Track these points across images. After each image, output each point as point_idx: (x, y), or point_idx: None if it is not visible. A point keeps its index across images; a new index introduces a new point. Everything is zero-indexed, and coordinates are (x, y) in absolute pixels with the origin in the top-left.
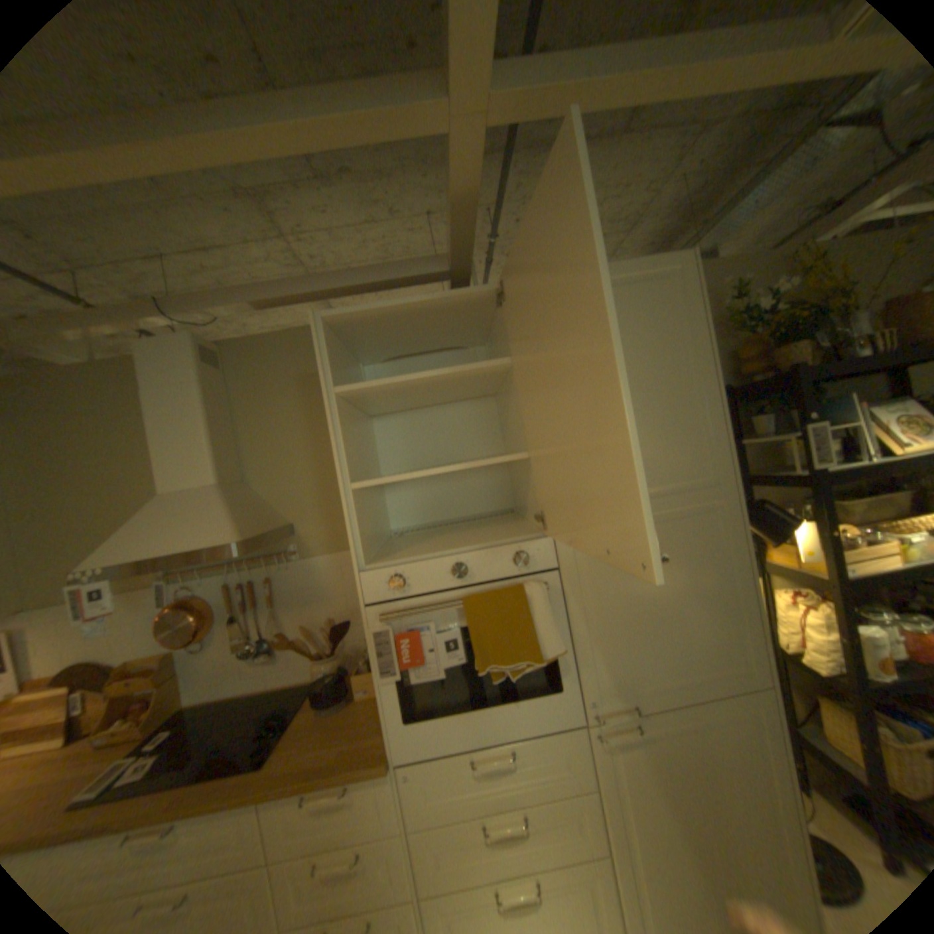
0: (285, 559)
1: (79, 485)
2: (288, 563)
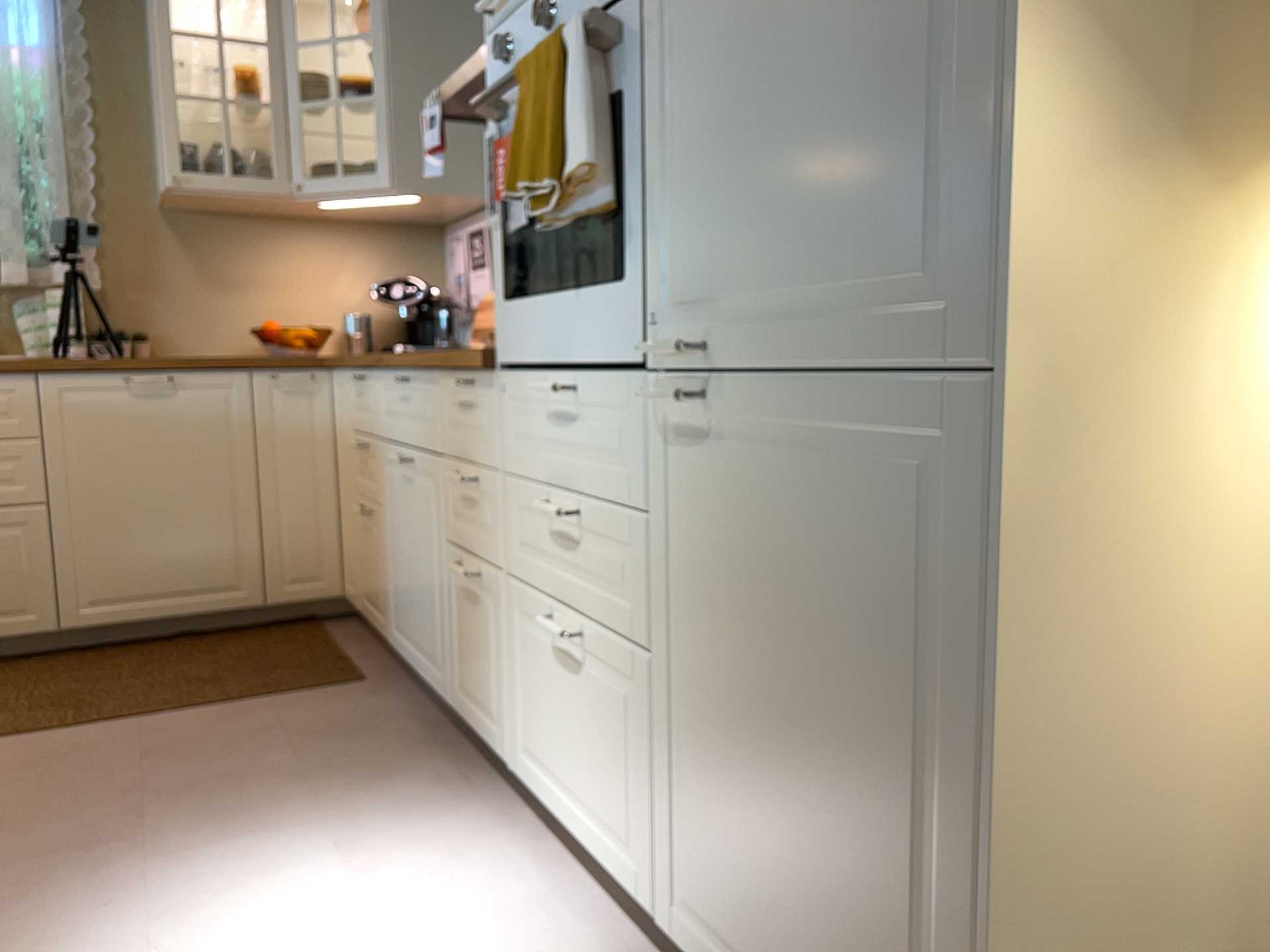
0: None
1: None
2: None
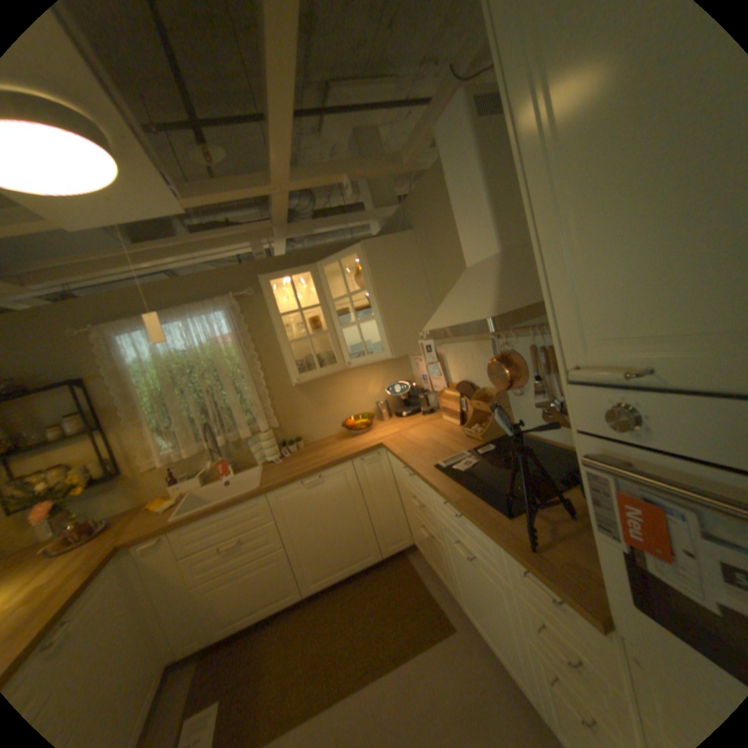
0: None
1: (449, 262)
2: None
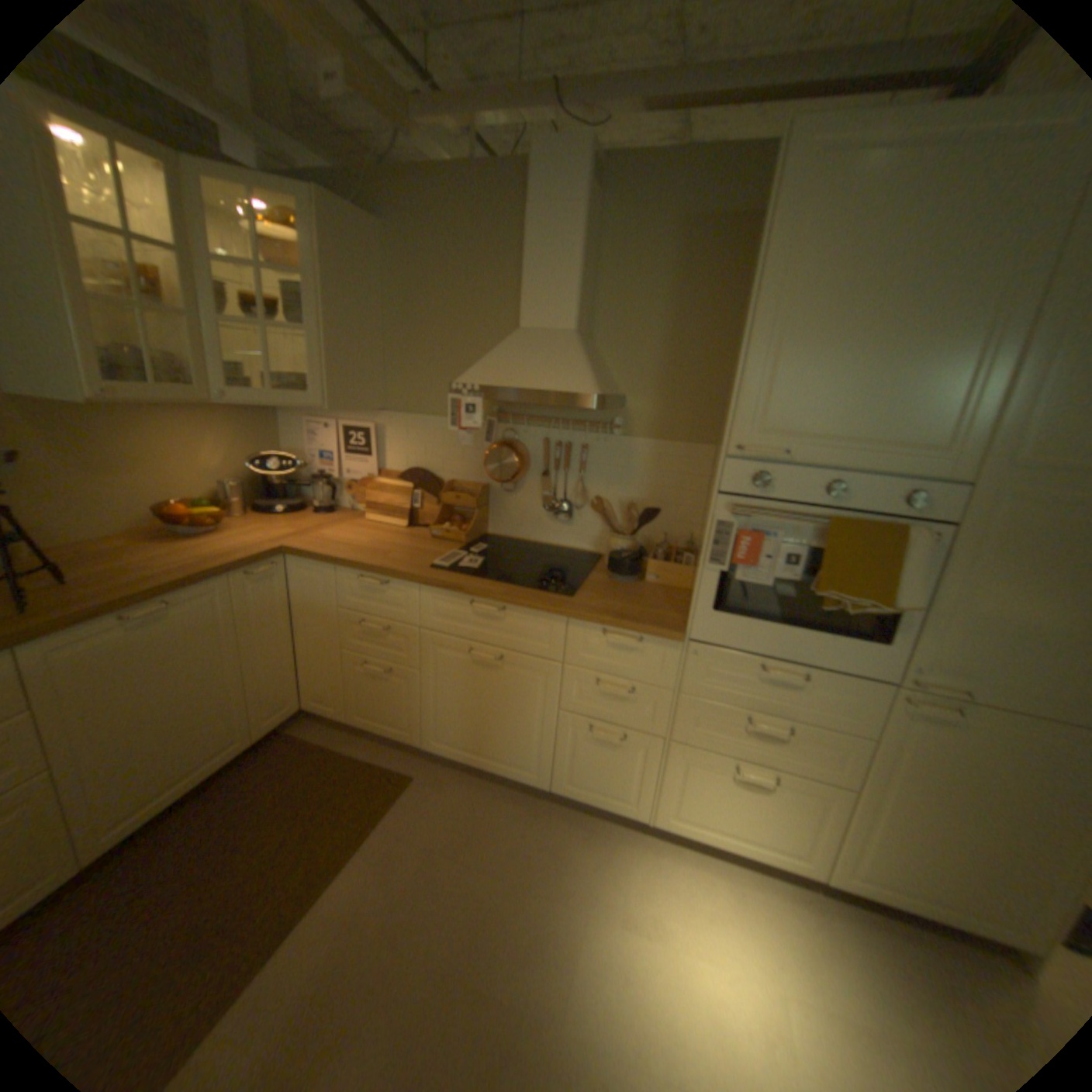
0: (607, 431)
1: (442, 302)
2: (609, 435)
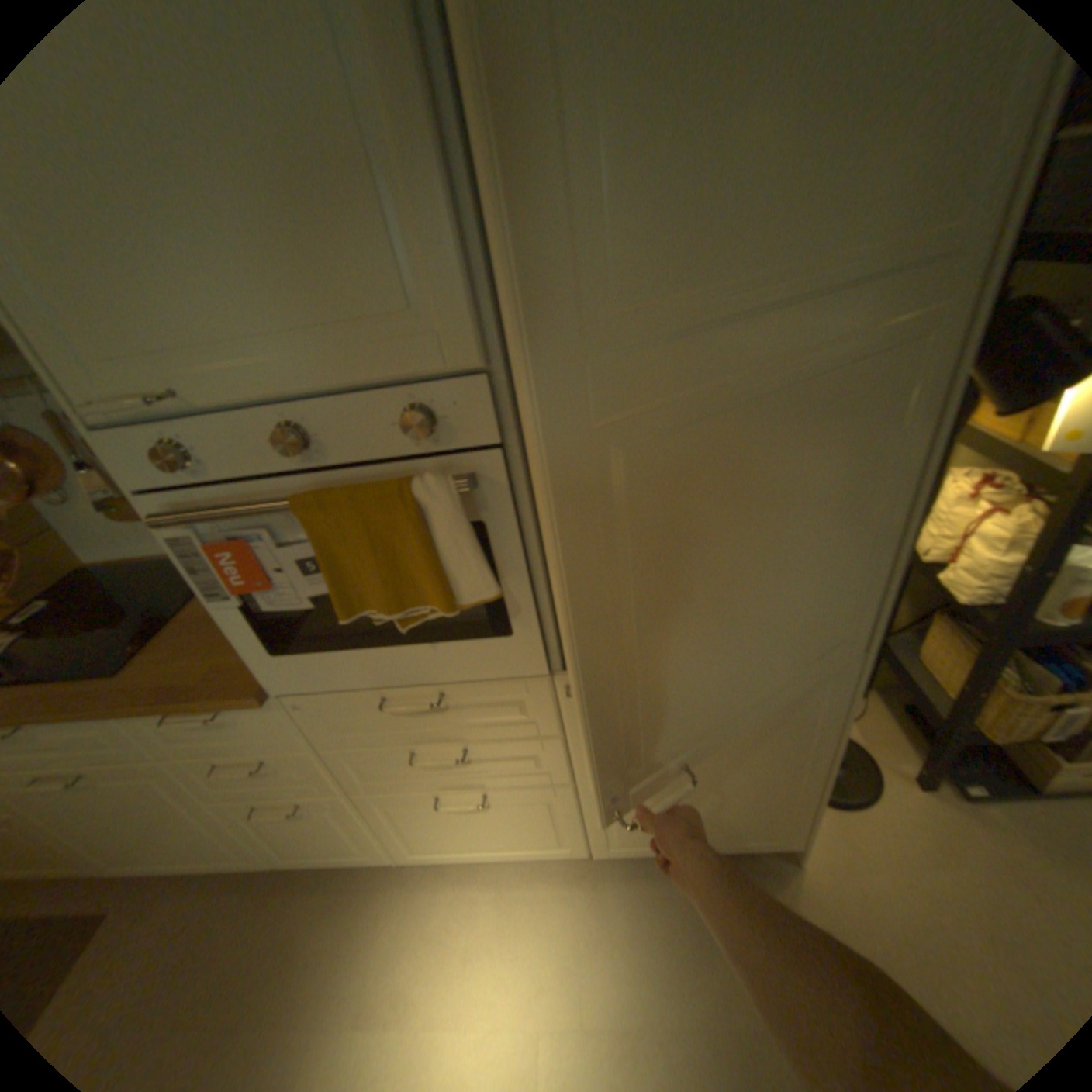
0: None
1: None
2: None
